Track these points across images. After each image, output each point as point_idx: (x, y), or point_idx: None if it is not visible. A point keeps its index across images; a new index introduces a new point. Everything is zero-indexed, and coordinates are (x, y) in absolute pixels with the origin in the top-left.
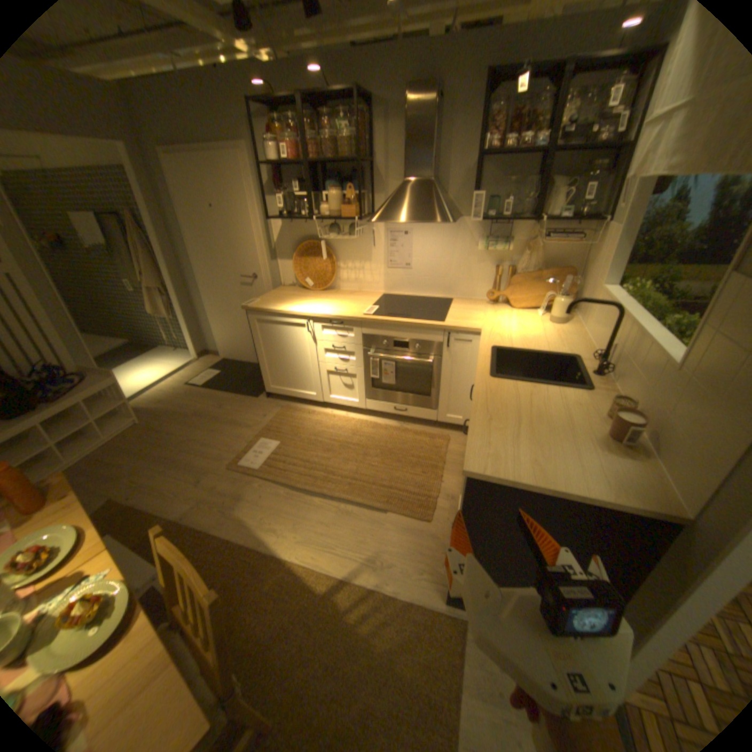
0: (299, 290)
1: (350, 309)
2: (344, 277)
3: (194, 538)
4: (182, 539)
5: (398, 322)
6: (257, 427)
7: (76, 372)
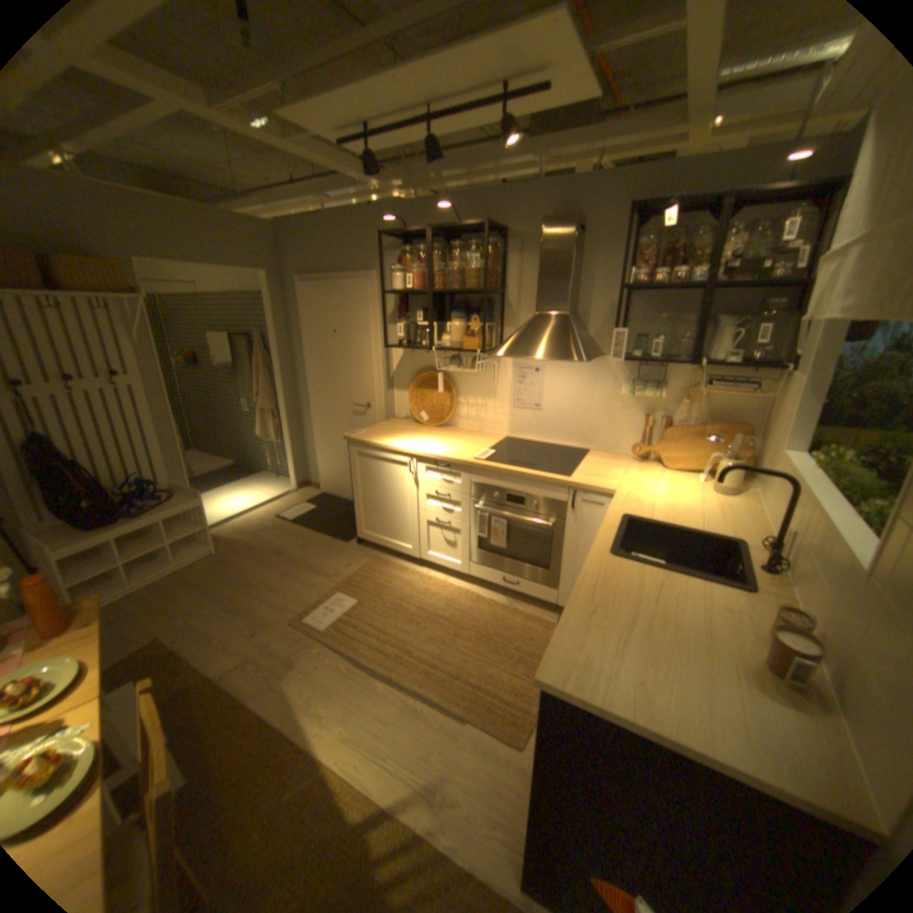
0: (412, 424)
1: (462, 450)
2: (464, 414)
3: (227, 706)
4: (213, 704)
5: (513, 471)
6: (338, 578)
7: (168, 488)
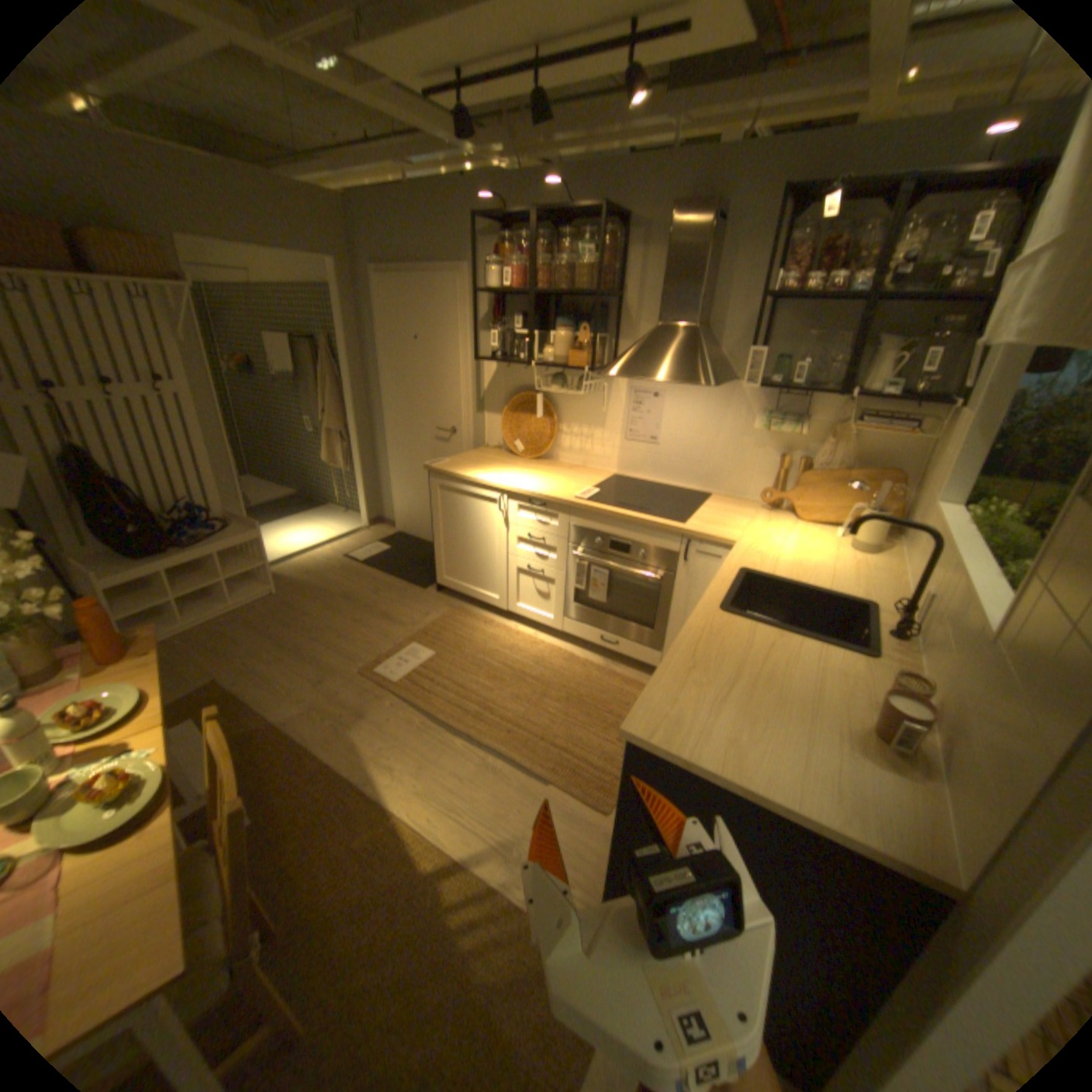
0: (504, 455)
1: (560, 488)
2: (566, 445)
3: (292, 753)
4: (278, 750)
5: (619, 514)
6: (414, 627)
7: (222, 517)
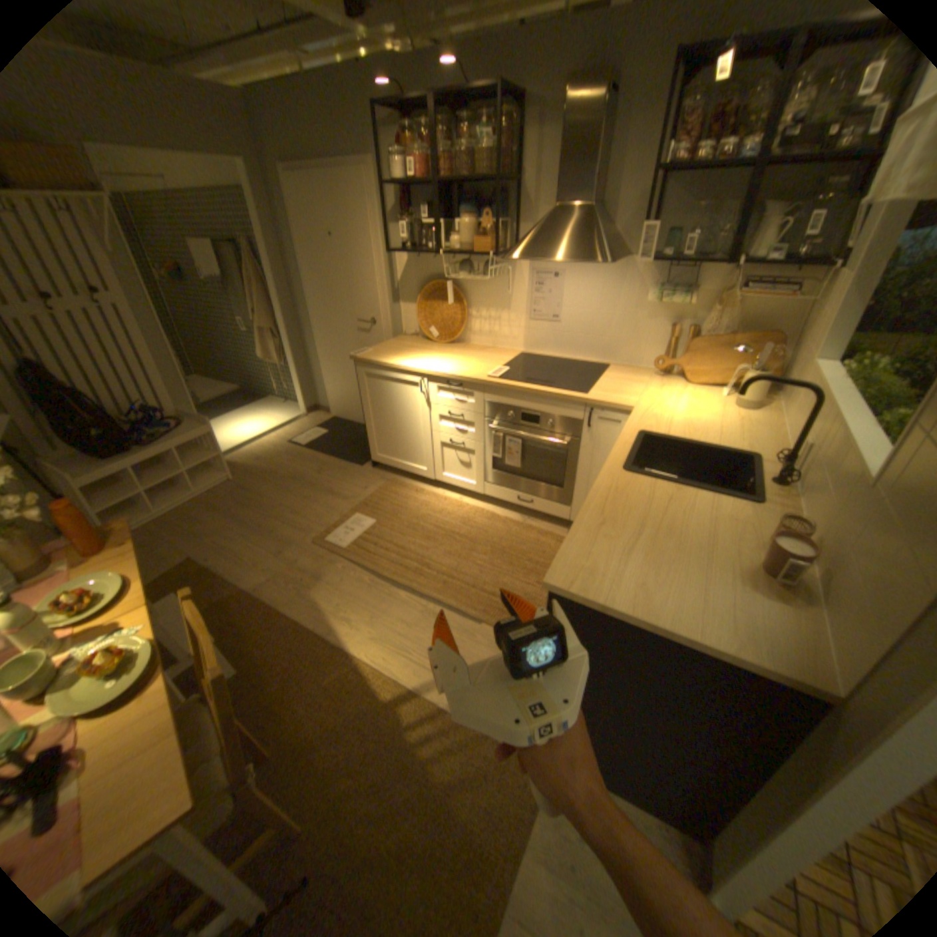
0: (421, 341)
1: (474, 368)
2: (476, 328)
3: (263, 612)
4: (251, 611)
5: (528, 388)
6: (355, 500)
7: (174, 415)
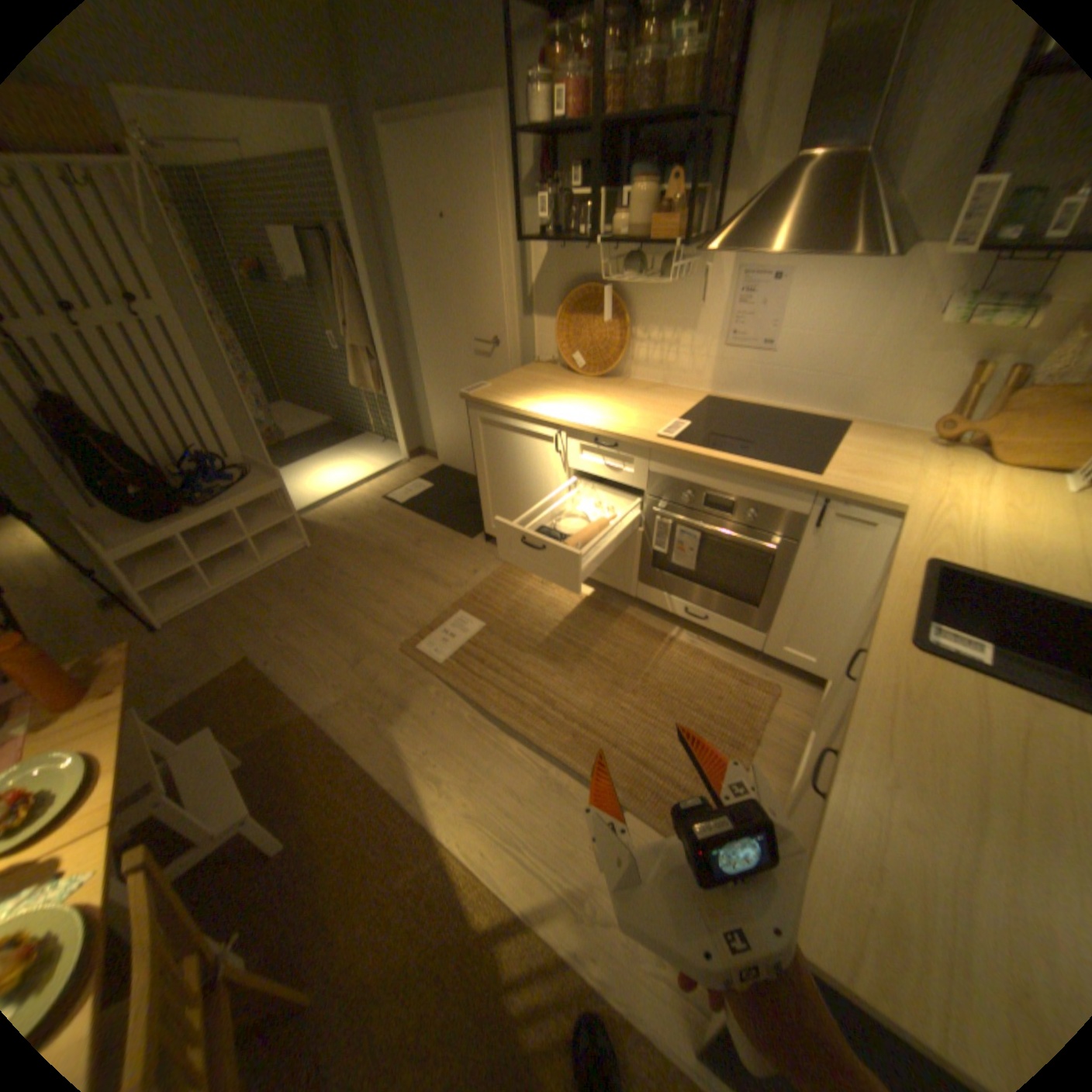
0: (559, 372)
1: (636, 420)
2: (641, 356)
3: (327, 754)
4: (312, 751)
5: (722, 460)
6: (460, 589)
7: (241, 463)
